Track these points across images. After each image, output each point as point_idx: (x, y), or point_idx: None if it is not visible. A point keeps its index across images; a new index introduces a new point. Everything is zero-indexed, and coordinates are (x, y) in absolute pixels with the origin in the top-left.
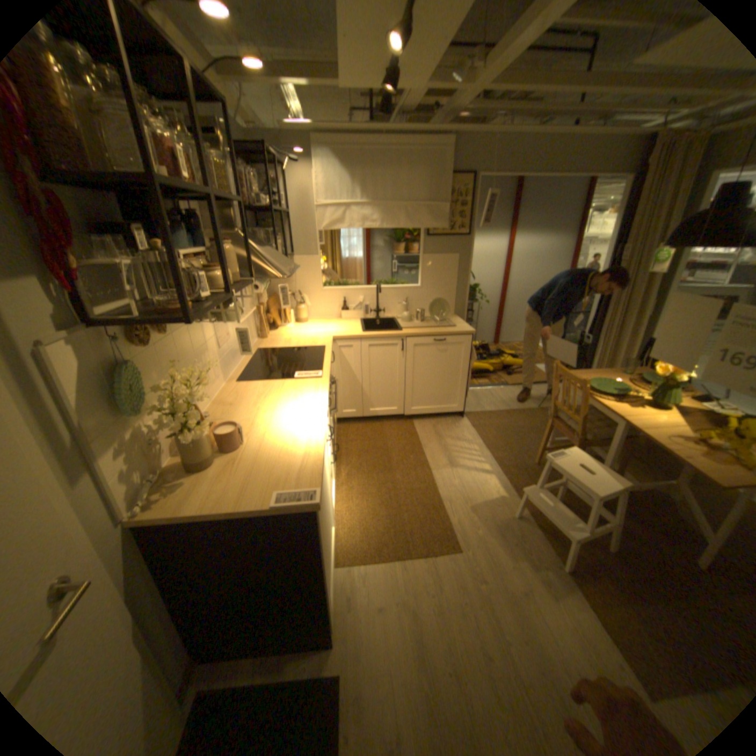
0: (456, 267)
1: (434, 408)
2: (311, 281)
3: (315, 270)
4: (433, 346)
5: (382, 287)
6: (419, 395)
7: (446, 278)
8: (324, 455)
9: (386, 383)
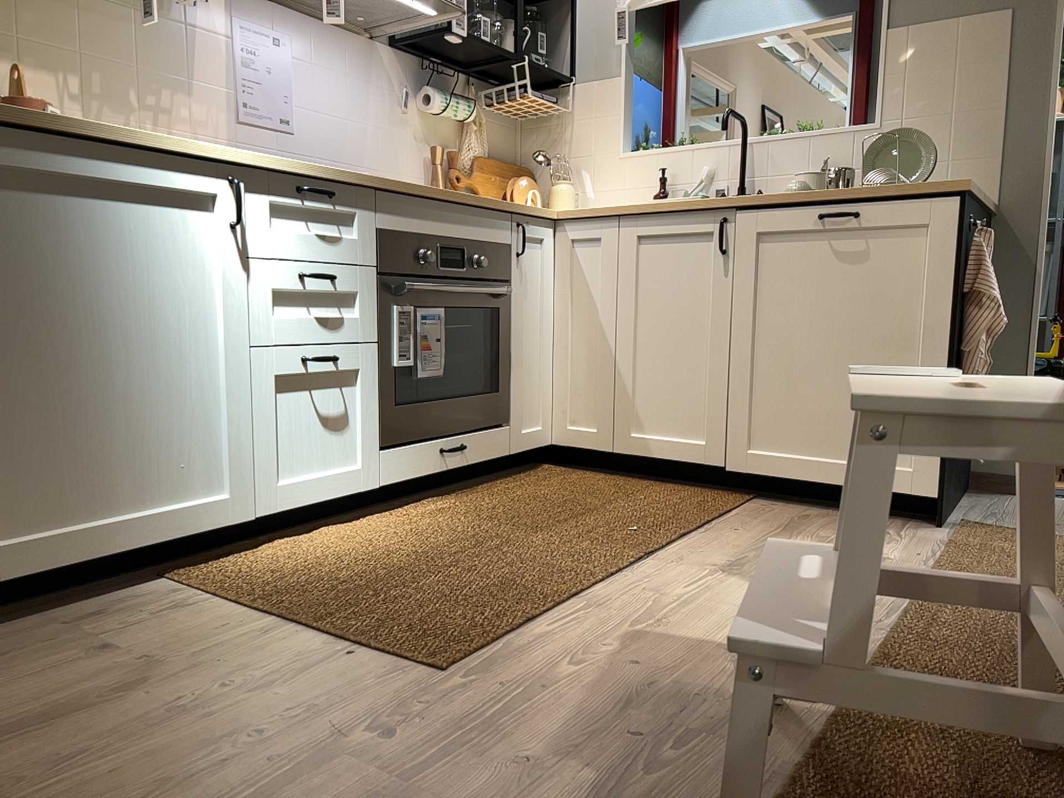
0: (996, 55)
1: (827, 463)
2: (601, 138)
3: (610, 113)
4: (818, 239)
5: (761, 137)
6: (777, 408)
7: (961, 92)
8: (79, 124)
9: (679, 354)
